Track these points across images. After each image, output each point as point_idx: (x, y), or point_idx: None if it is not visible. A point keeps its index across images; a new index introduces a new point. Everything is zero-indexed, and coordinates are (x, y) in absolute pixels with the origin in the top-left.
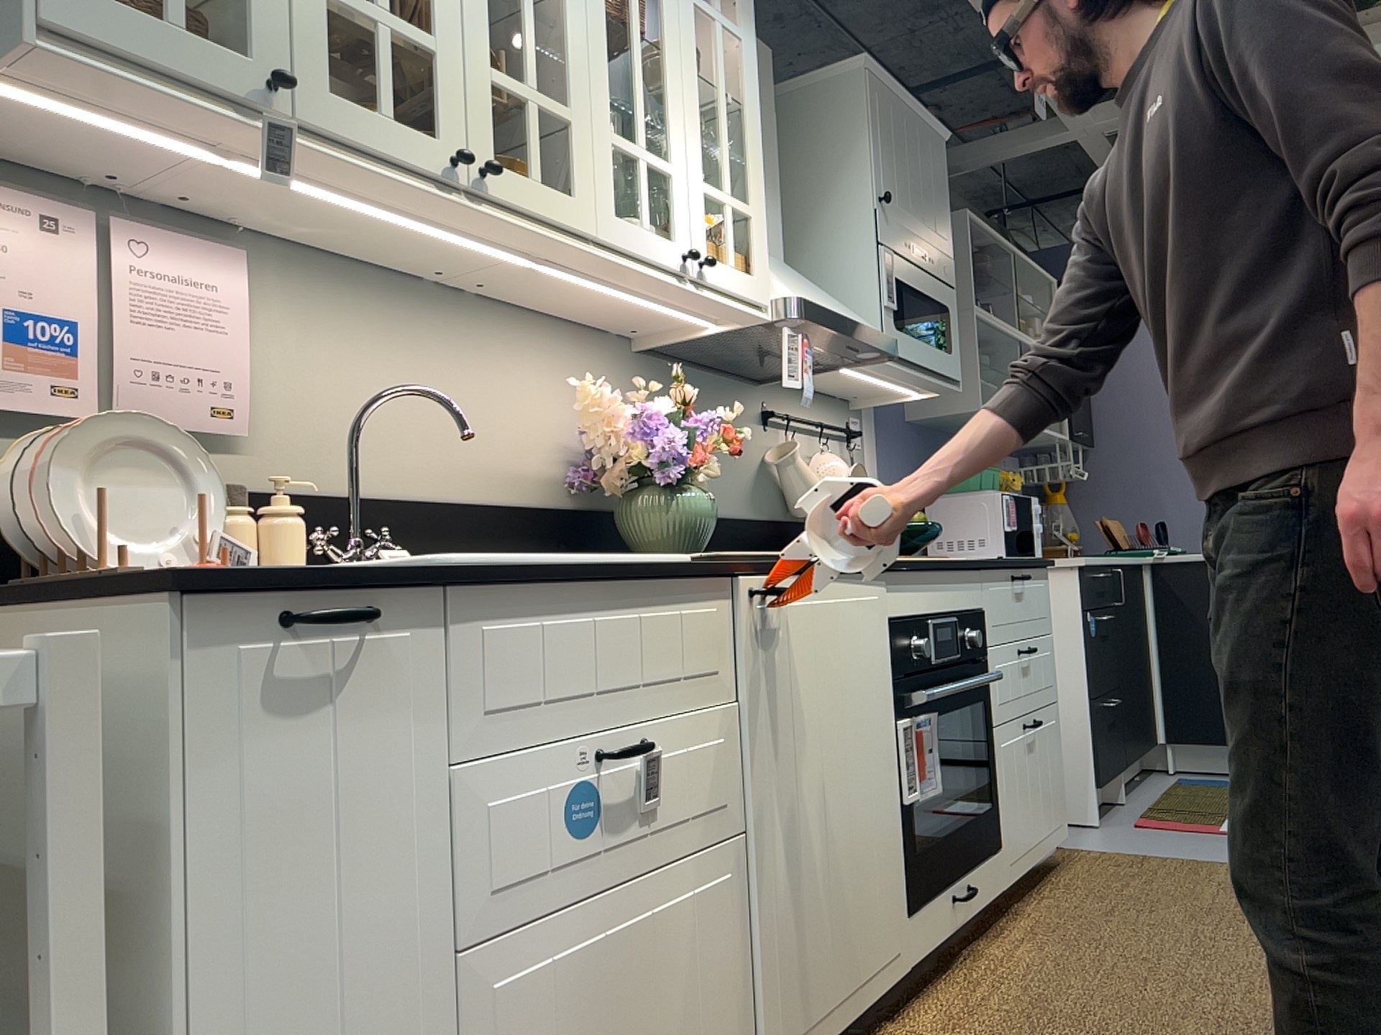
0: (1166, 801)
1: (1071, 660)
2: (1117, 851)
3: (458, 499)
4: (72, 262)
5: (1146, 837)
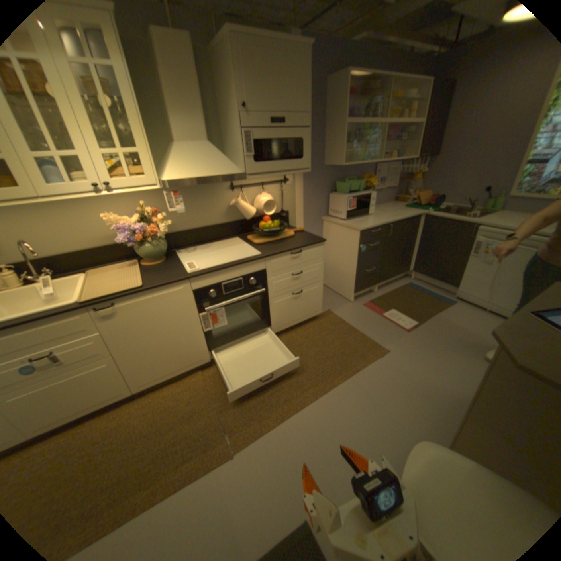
0: (387, 295)
1: (353, 258)
2: (339, 318)
3: (85, 249)
4: None
5: (357, 312)
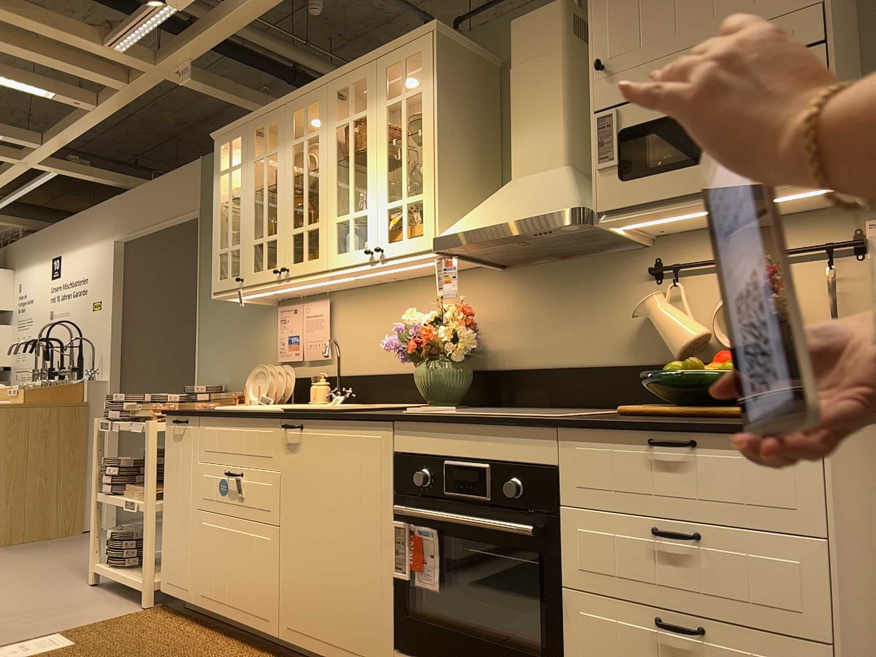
0: None
1: None
2: None
3: (395, 372)
4: (297, 319)
5: None
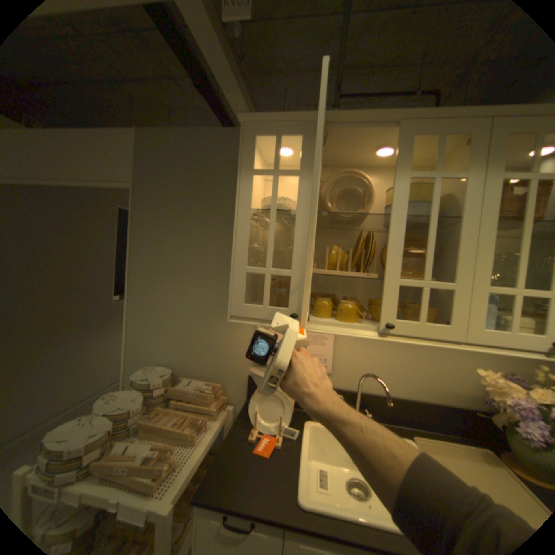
0: None
1: None
2: None
3: (415, 399)
4: None
5: None
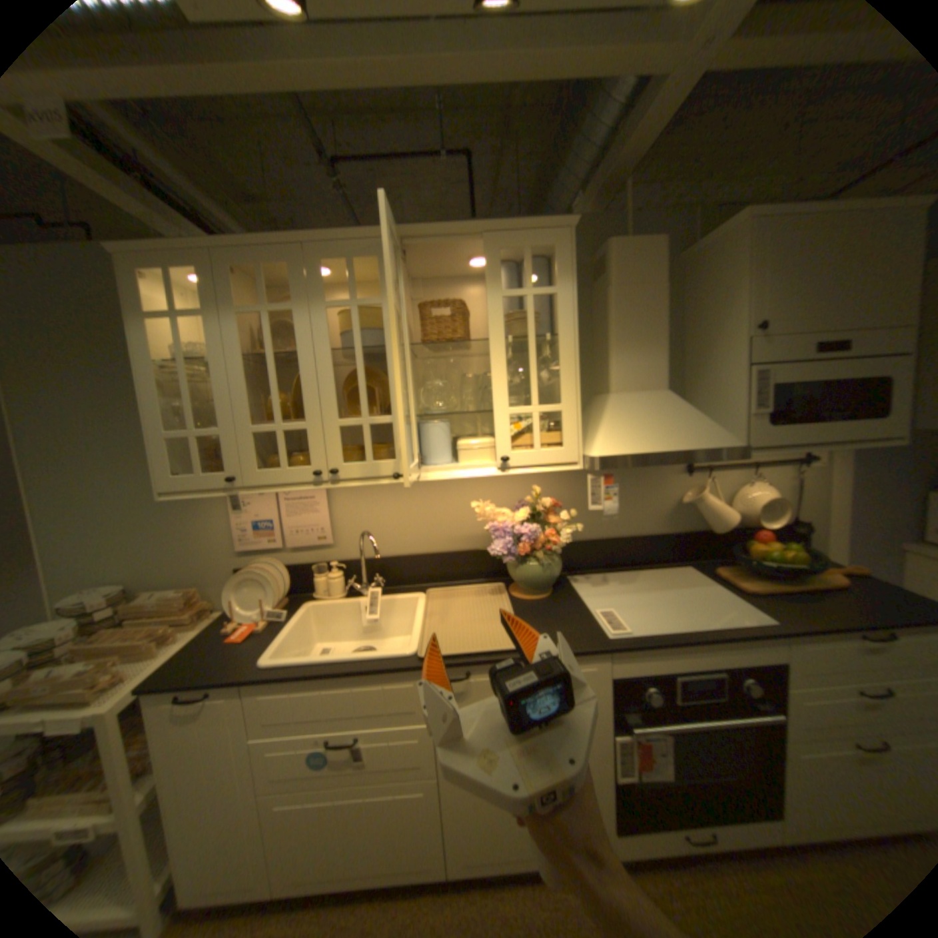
0: None
1: None
2: None
3: (433, 551)
4: (270, 501)
5: None
